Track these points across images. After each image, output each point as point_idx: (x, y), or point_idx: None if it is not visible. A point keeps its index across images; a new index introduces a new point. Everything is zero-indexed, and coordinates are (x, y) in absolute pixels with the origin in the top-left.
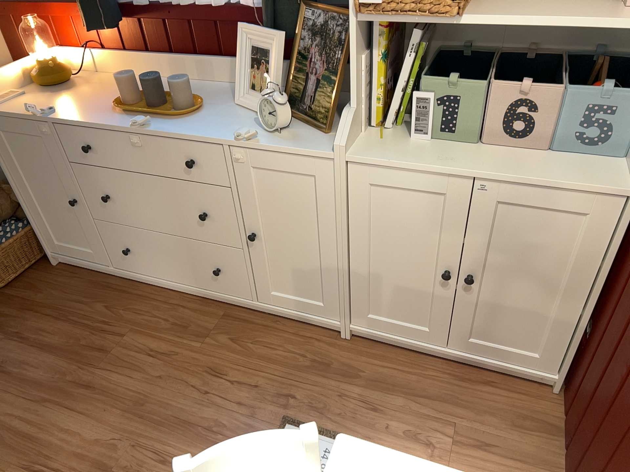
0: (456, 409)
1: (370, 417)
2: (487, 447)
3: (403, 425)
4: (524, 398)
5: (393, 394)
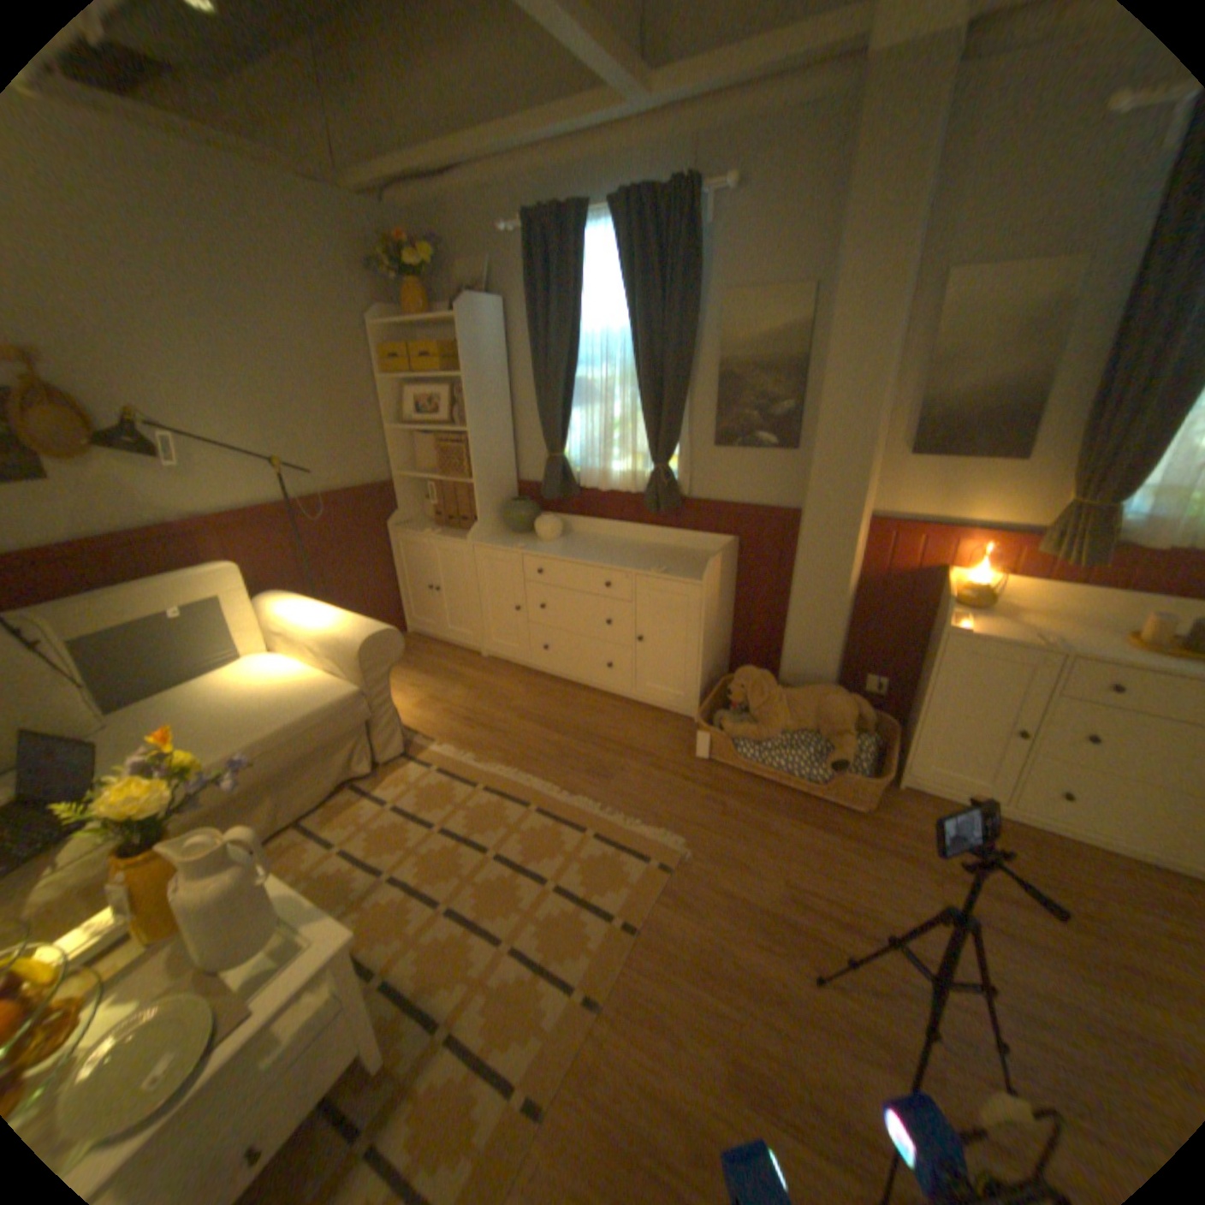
0: None
1: None
2: None
3: None
4: None
5: None
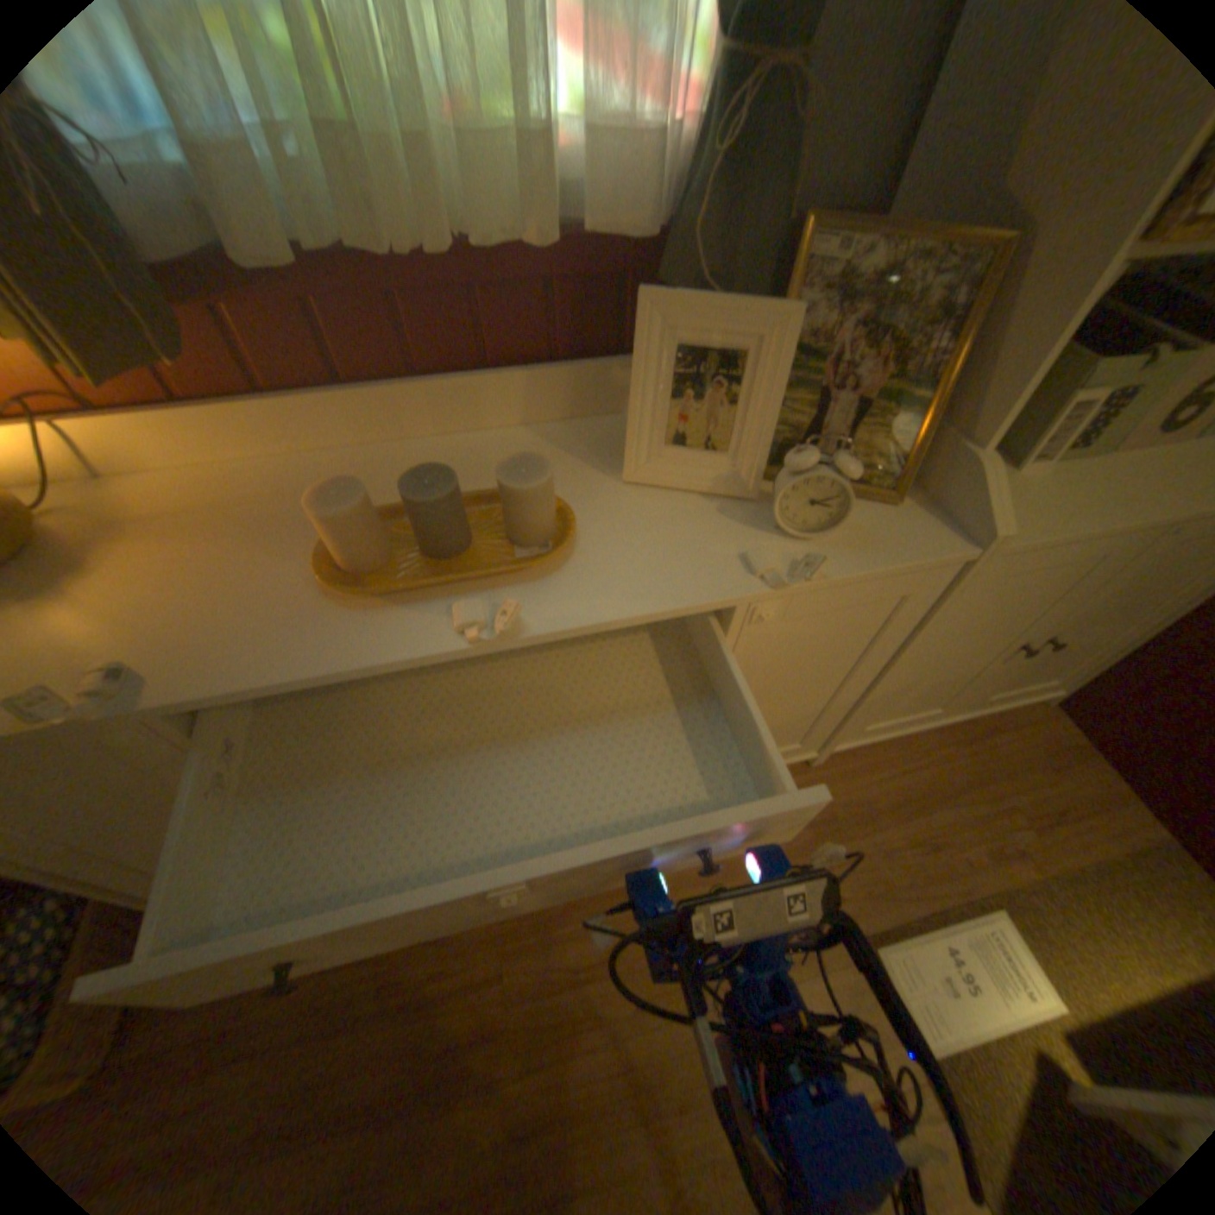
0: (1008, 793)
1: (949, 869)
2: (1075, 823)
3: (986, 855)
4: (1042, 734)
5: (938, 817)
